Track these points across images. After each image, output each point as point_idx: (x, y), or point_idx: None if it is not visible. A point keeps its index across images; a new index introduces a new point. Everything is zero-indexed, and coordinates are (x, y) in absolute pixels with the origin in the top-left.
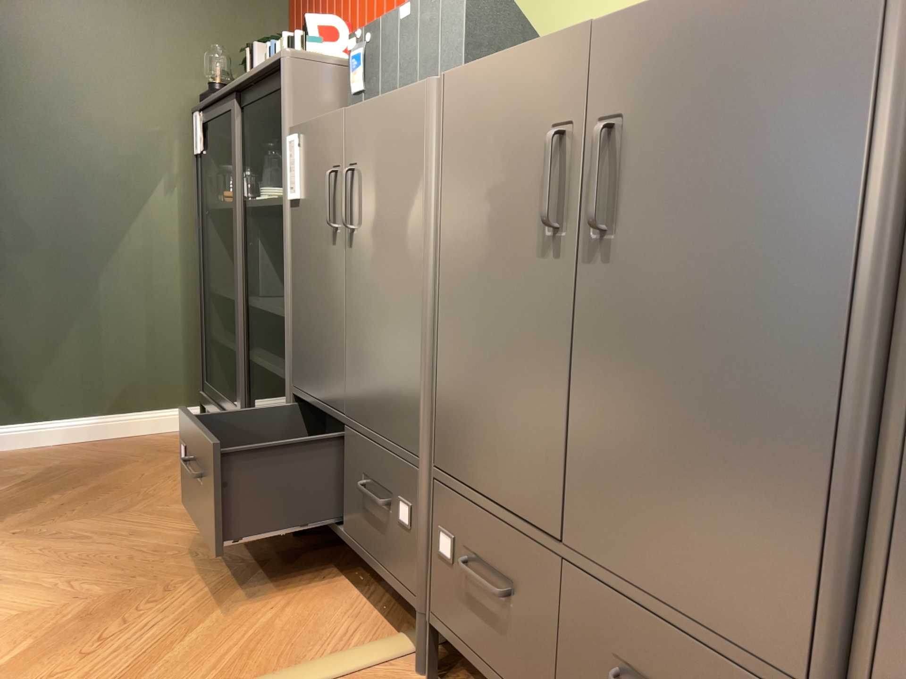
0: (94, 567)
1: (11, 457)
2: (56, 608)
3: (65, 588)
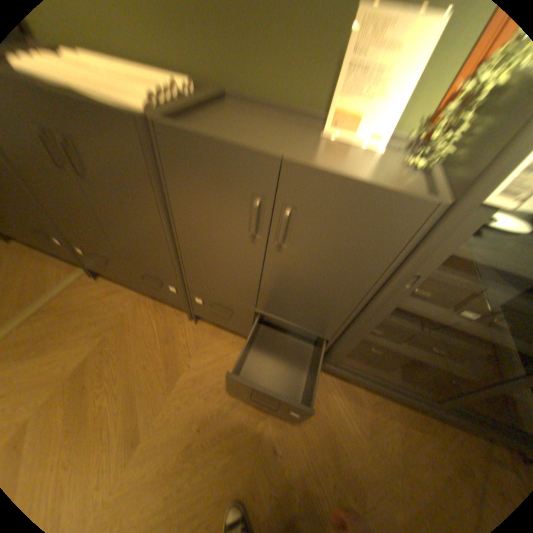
0: None
1: None
2: None
3: None
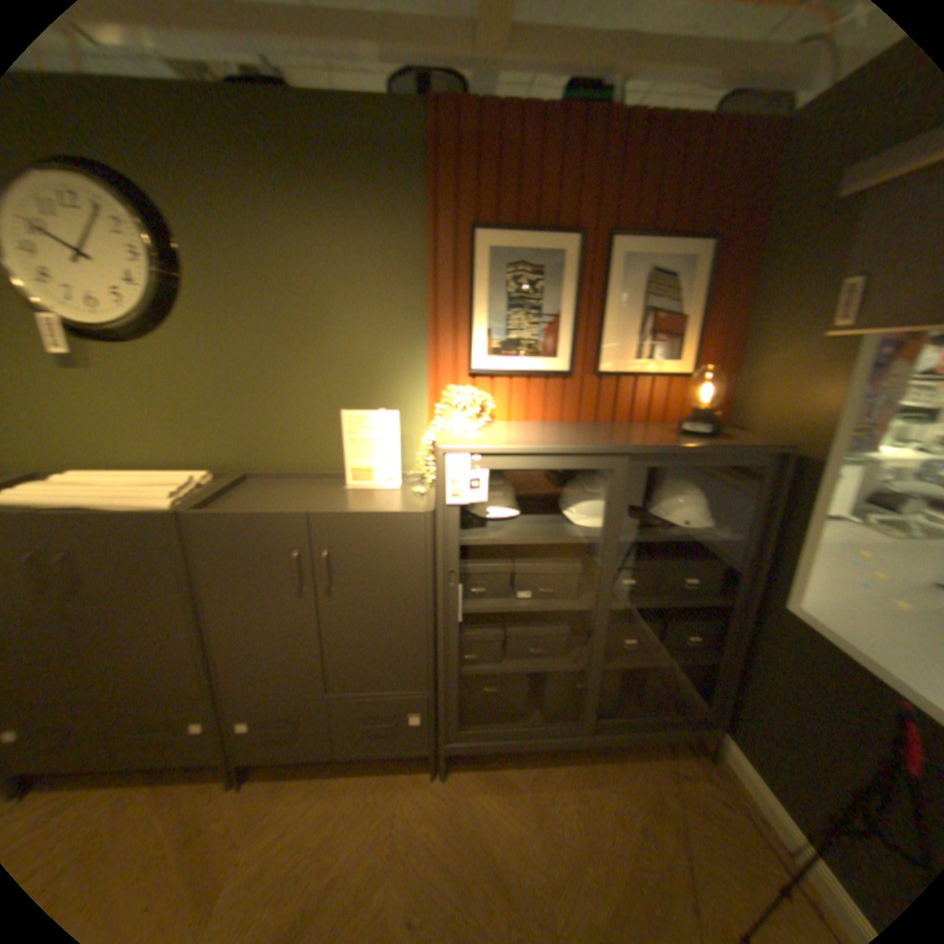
0: None
1: None
2: None
3: None
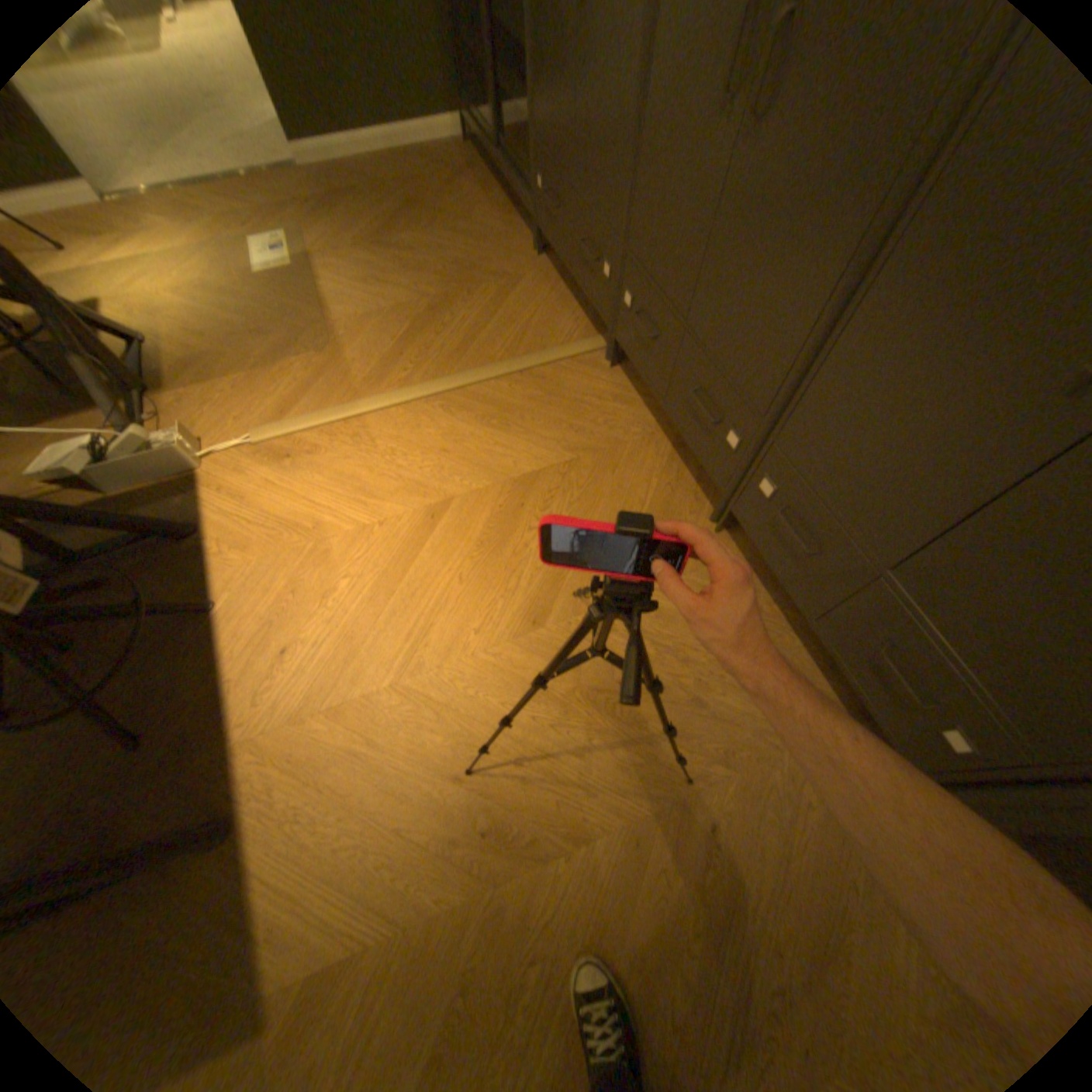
0: (428, 276)
1: (343, 170)
2: (417, 304)
3: (417, 290)
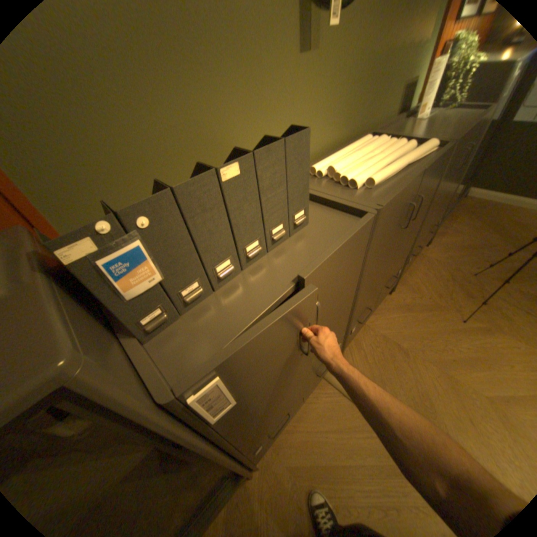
0: None
1: None
2: None
3: None
